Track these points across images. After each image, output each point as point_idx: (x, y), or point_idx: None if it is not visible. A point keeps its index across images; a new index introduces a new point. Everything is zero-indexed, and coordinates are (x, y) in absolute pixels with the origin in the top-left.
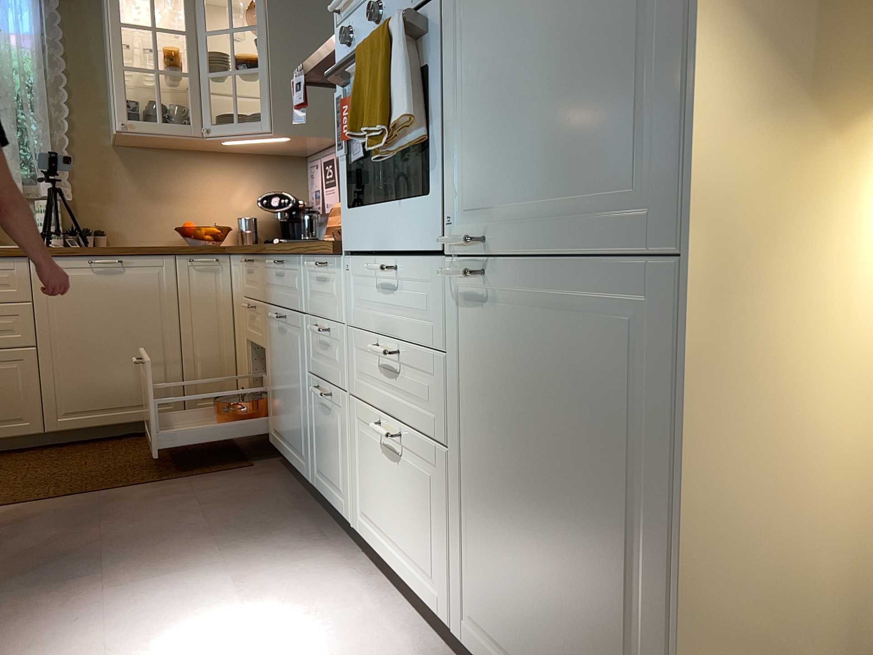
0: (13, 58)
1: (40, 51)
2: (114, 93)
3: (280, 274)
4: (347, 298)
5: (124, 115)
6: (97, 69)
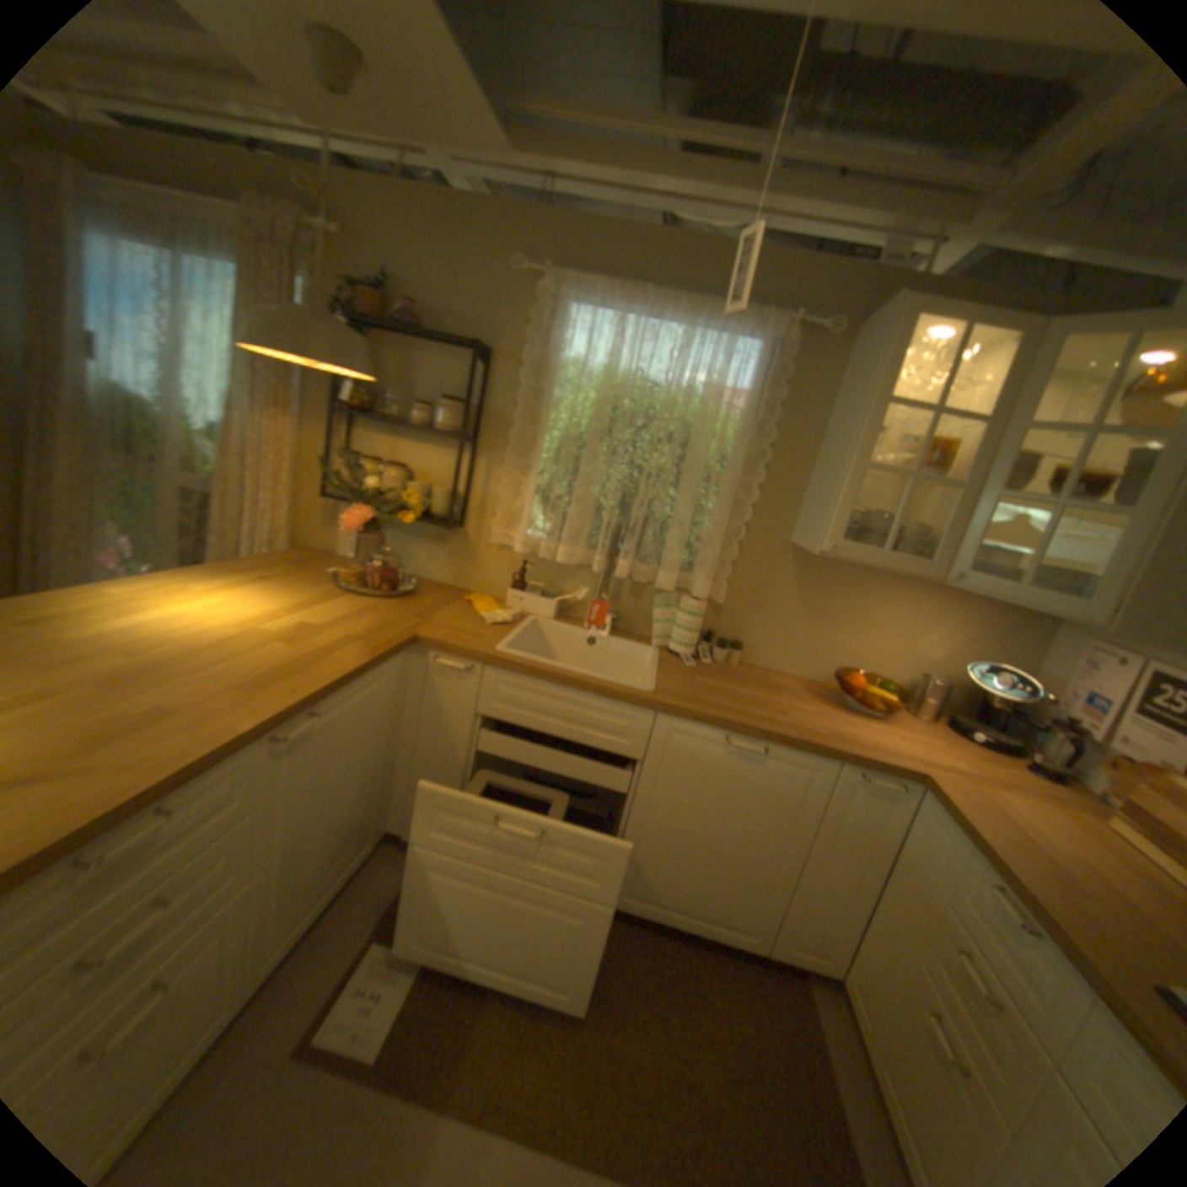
0: (717, 419)
1: (752, 416)
2: (839, 498)
3: None
4: None
5: (840, 531)
6: (811, 441)
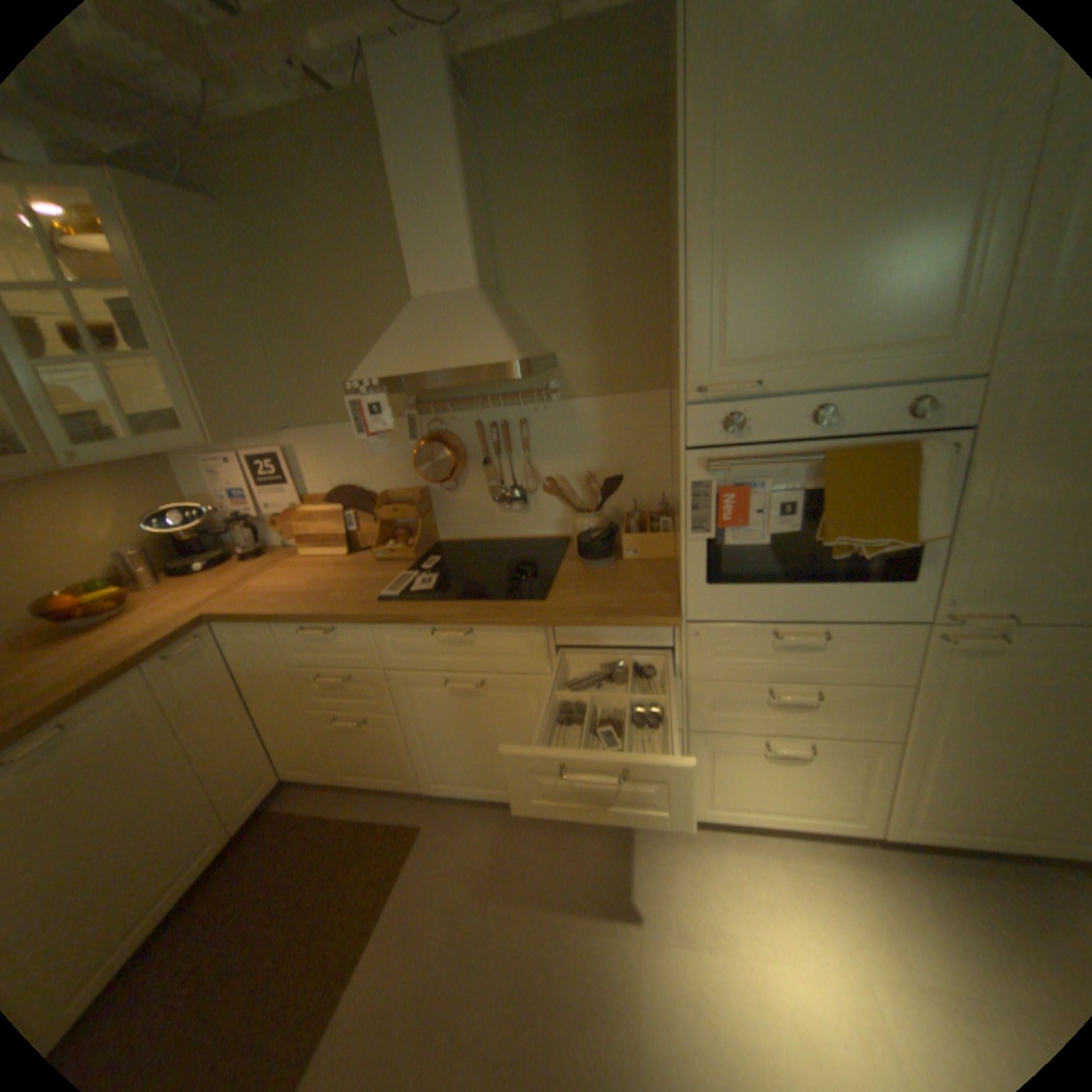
0: None
1: None
2: None
3: (455, 642)
4: (689, 658)
5: None
6: None
